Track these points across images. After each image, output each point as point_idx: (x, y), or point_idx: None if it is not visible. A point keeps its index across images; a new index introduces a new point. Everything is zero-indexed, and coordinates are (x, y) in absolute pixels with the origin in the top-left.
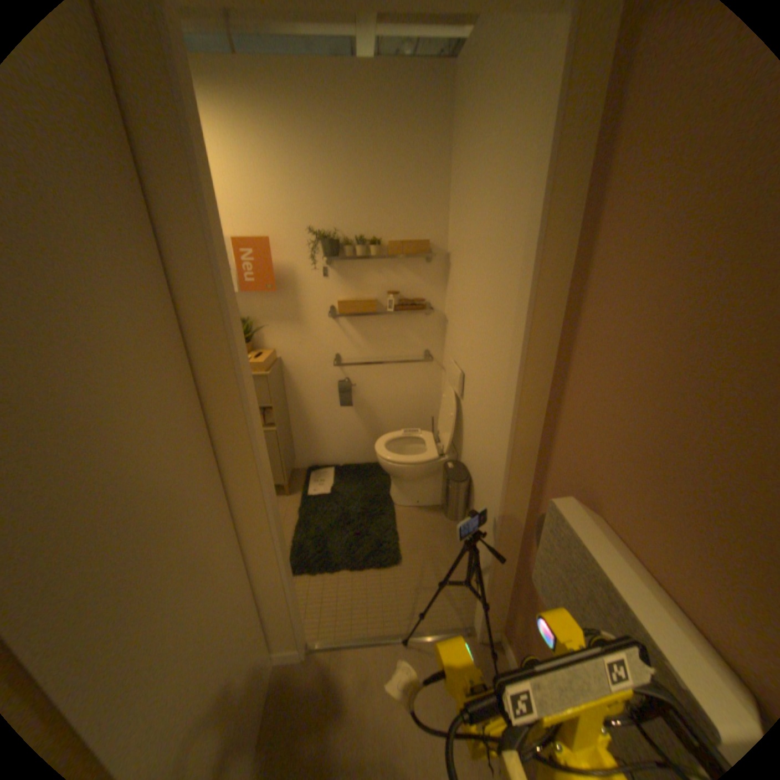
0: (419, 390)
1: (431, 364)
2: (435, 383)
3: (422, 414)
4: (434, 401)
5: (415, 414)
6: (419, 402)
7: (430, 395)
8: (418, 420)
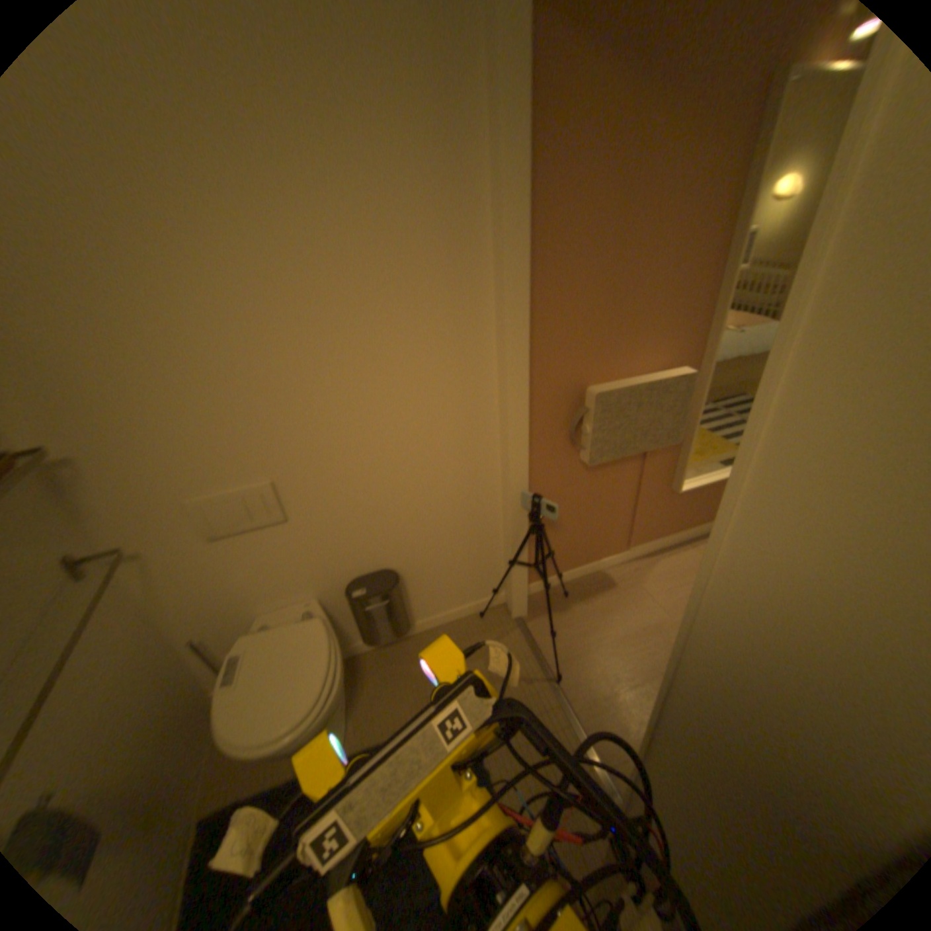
0: (116, 639)
1: (91, 573)
2: (122, 598)
3: (152, 669)
4: (146, 628)
5: (147, 686)
6: (134, 659)
7: (135, 627)
8: (157, 687)
